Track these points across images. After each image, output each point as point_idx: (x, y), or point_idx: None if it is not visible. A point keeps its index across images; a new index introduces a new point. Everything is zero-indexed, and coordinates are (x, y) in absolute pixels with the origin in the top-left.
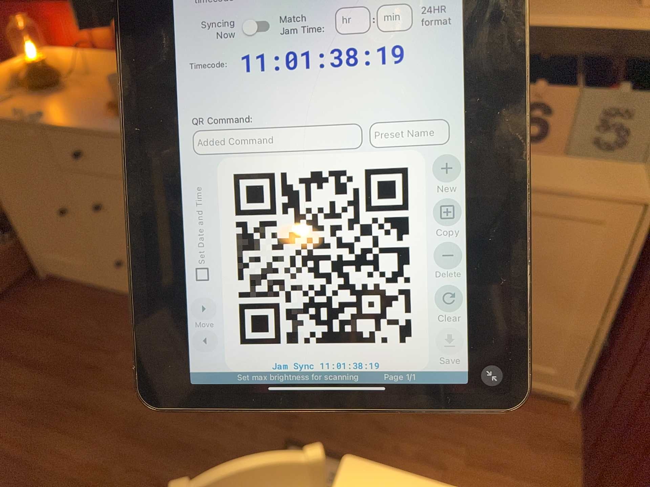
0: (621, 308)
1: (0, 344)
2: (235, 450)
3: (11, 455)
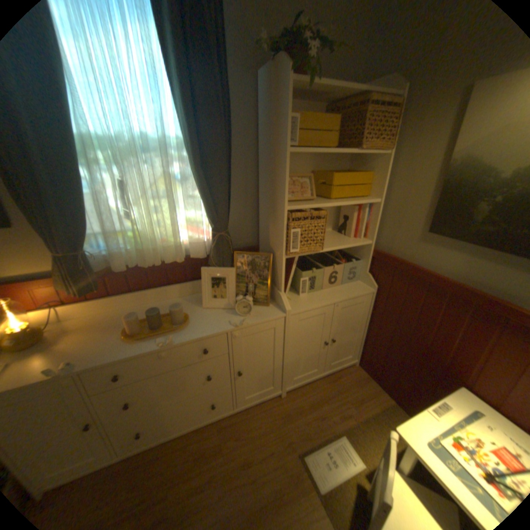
0: (370, 325)
1: None
2: (286, 487)
3: None
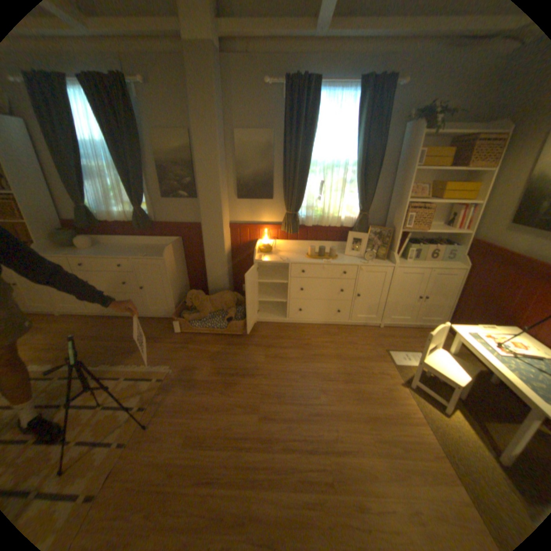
0: (461, 296)
1: (263, 345)
2: (375, 356)
3: (308, 373)
